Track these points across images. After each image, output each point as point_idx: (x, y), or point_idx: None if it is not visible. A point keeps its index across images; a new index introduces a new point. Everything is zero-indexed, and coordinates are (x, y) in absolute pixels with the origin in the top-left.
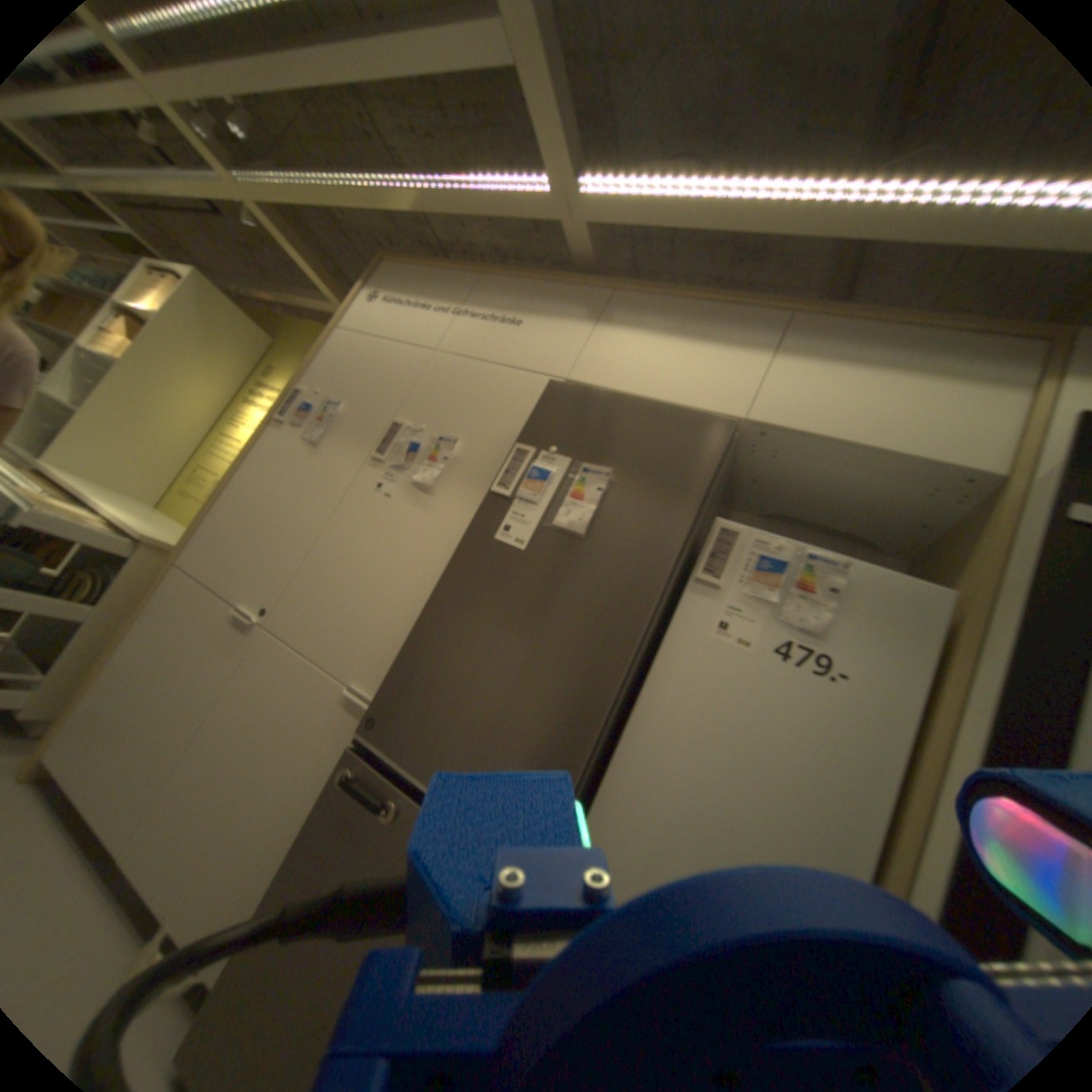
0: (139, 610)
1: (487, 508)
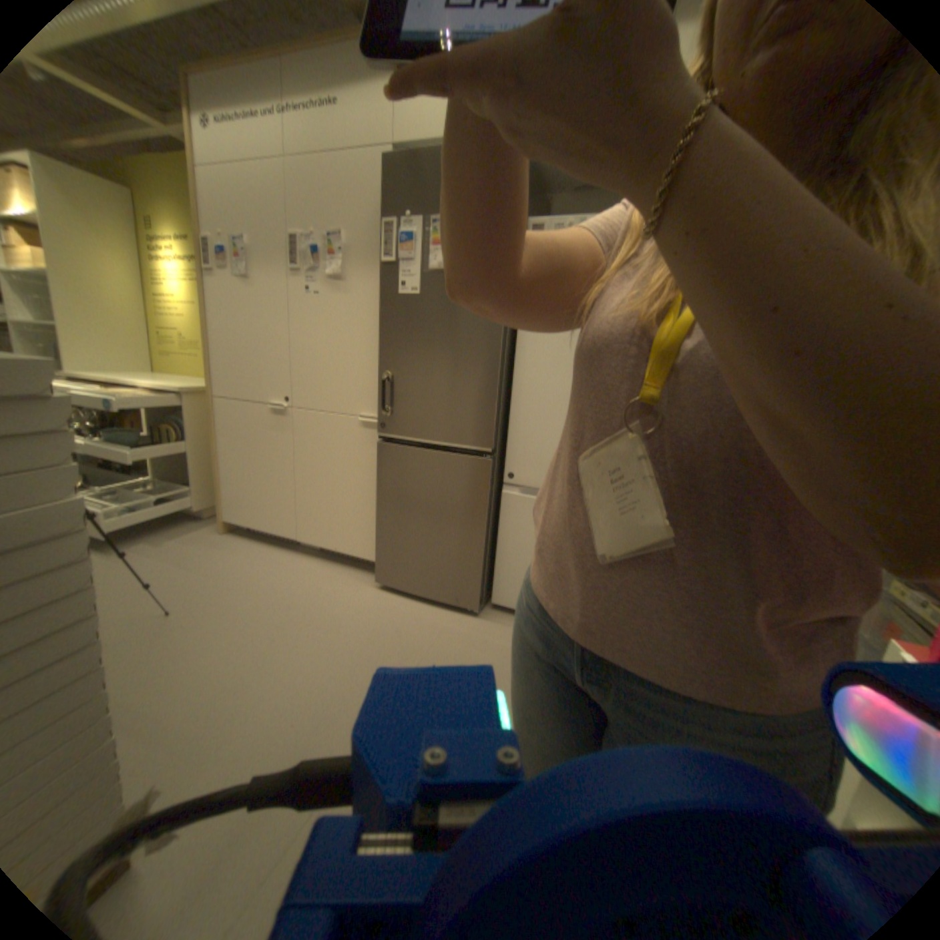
0: (213, 428)
1: (385, 274)
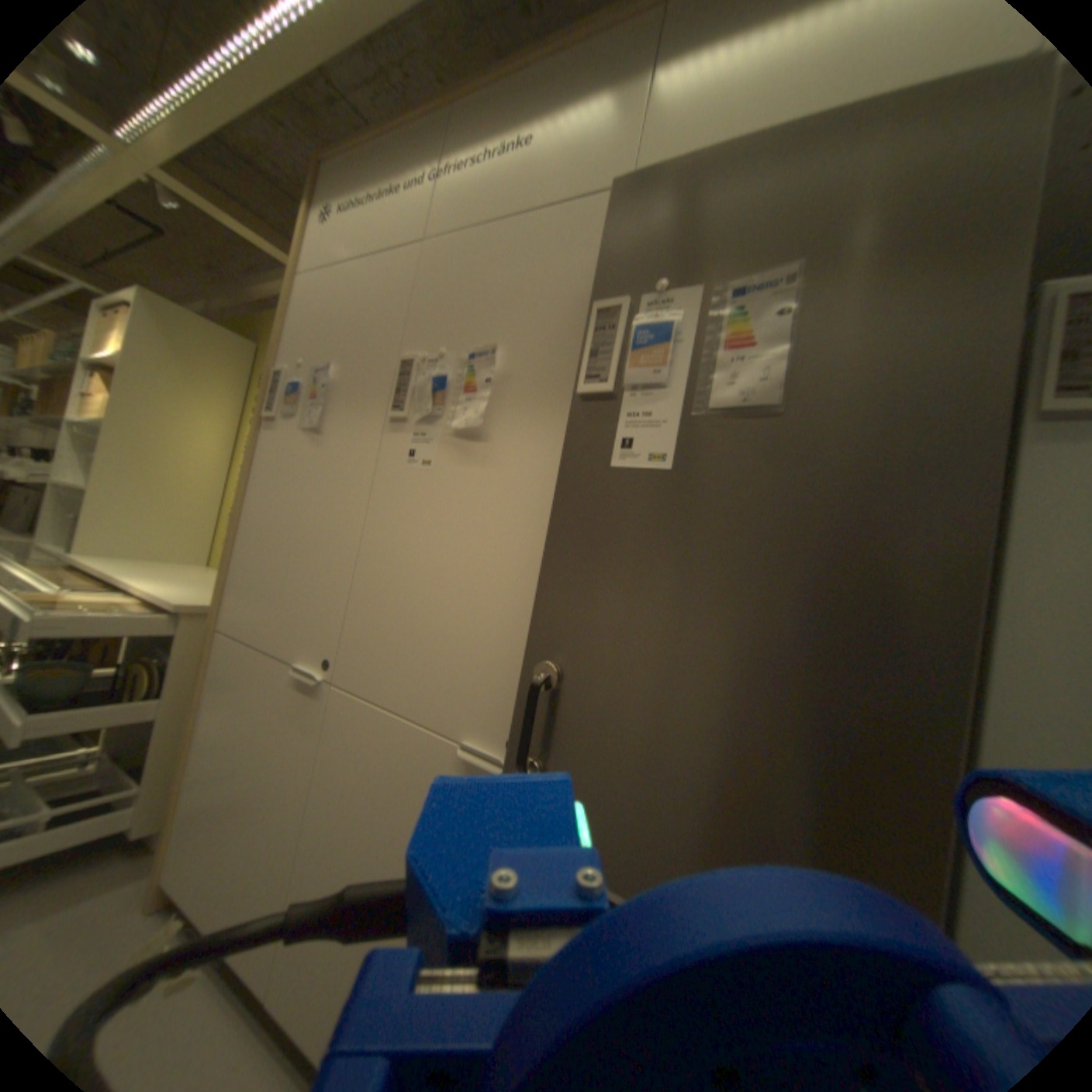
0: (202, 690)
1: (585, 421)
